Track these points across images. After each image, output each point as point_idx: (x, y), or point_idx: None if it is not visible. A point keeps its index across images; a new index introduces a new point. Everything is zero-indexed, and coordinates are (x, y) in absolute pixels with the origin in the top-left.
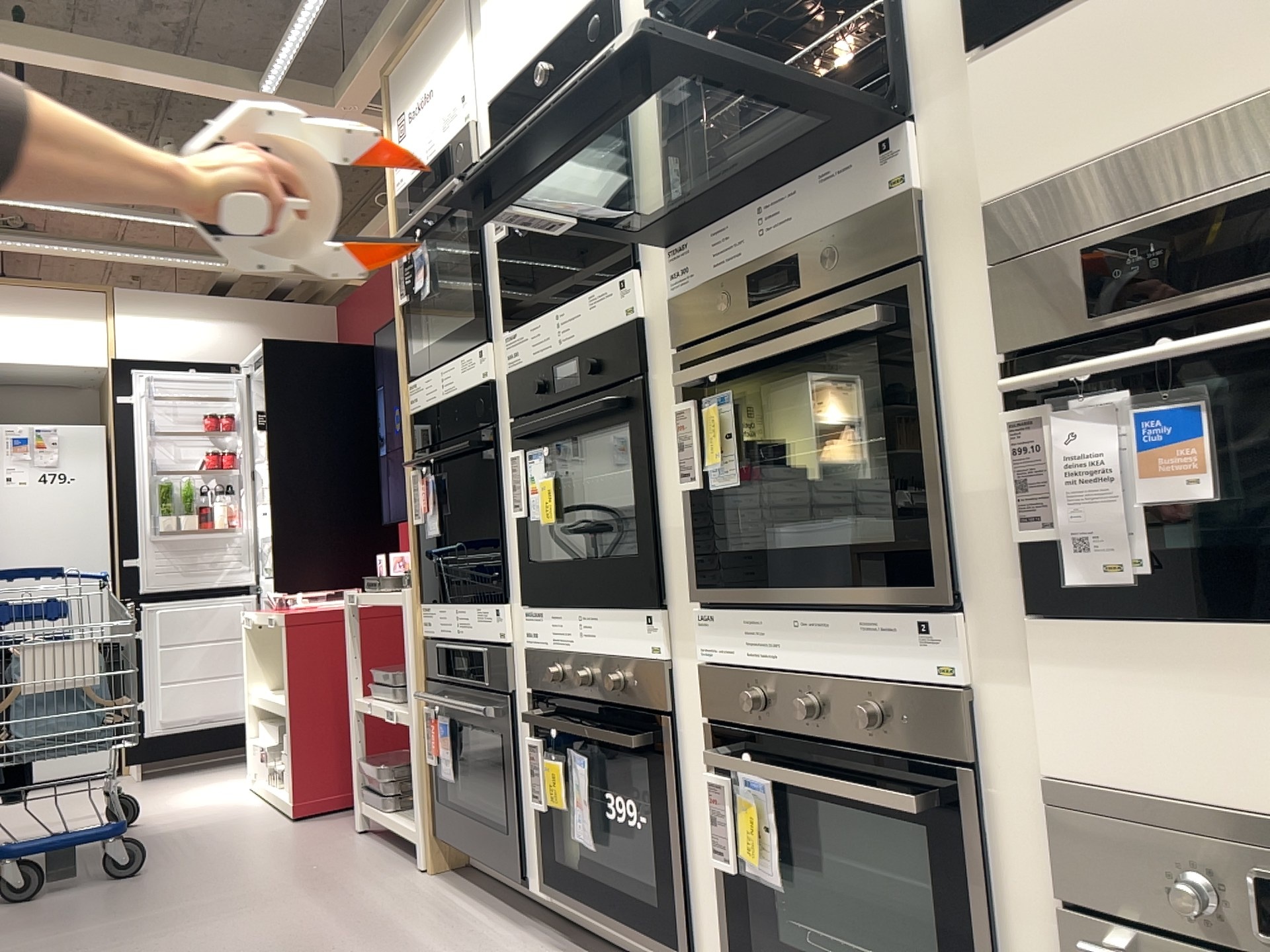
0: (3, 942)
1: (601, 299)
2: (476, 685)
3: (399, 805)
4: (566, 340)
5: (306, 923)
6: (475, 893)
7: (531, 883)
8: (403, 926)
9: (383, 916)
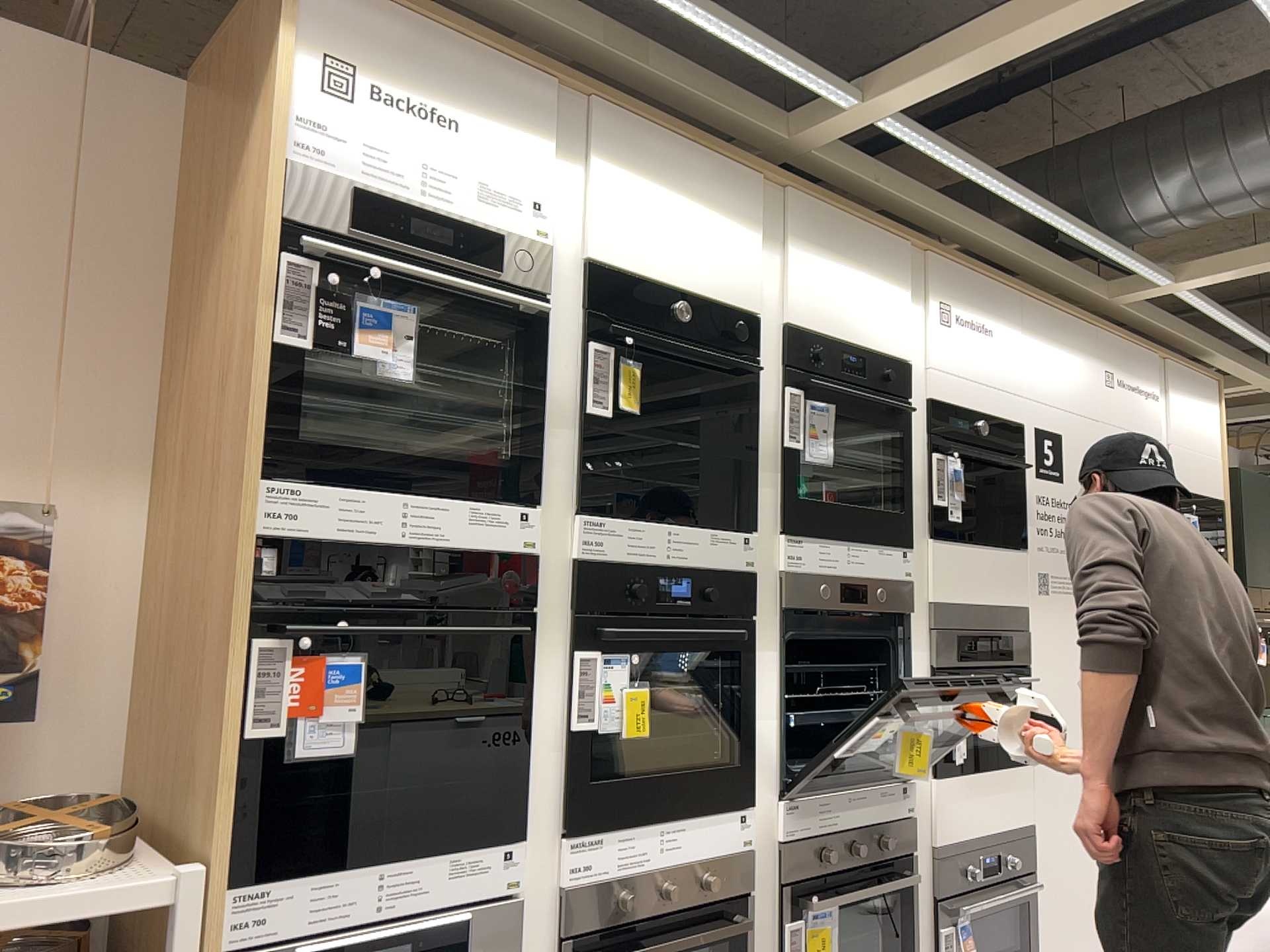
0: None
1: (722, 541)
2: None
3: None
4: (678, 558)
5: None
6: None
7: None
8: None
9: None
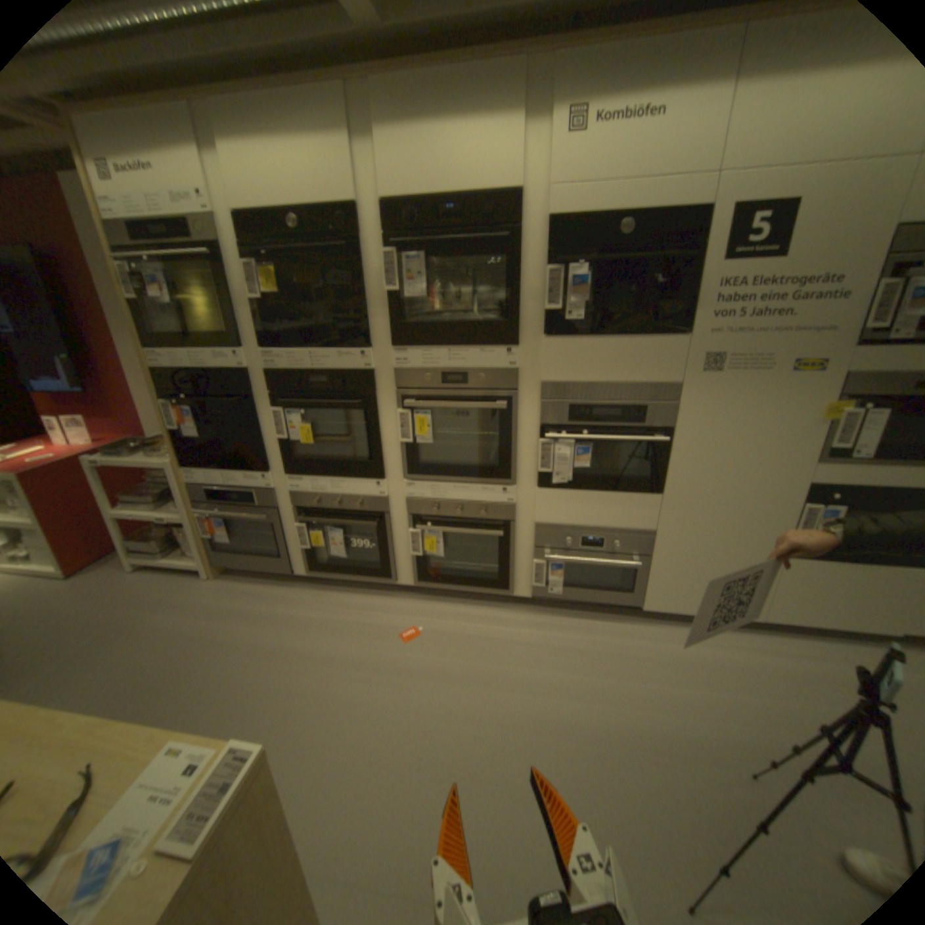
0: None
1: (347, 357)
2: (243, 505)
3: (163, 556)
4: (319, 368)
5: (178, 627)
6: (249, 582)
7: (296, 573)
8: (235, 608)
9: (217, 608)
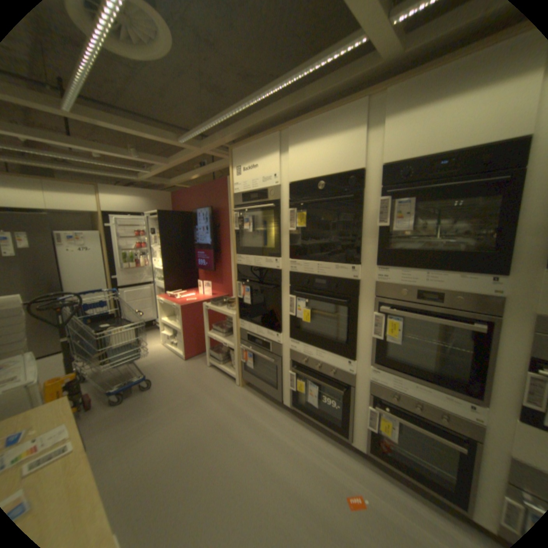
0: (122, 428)
1: (342, 269)
2: (264, 349)
3: (223, 363)
4: (322, 274)
5: (217, 413)
6: (259, 397)
7: (285, 403)
8: (247, 413)
9: (238, 409)
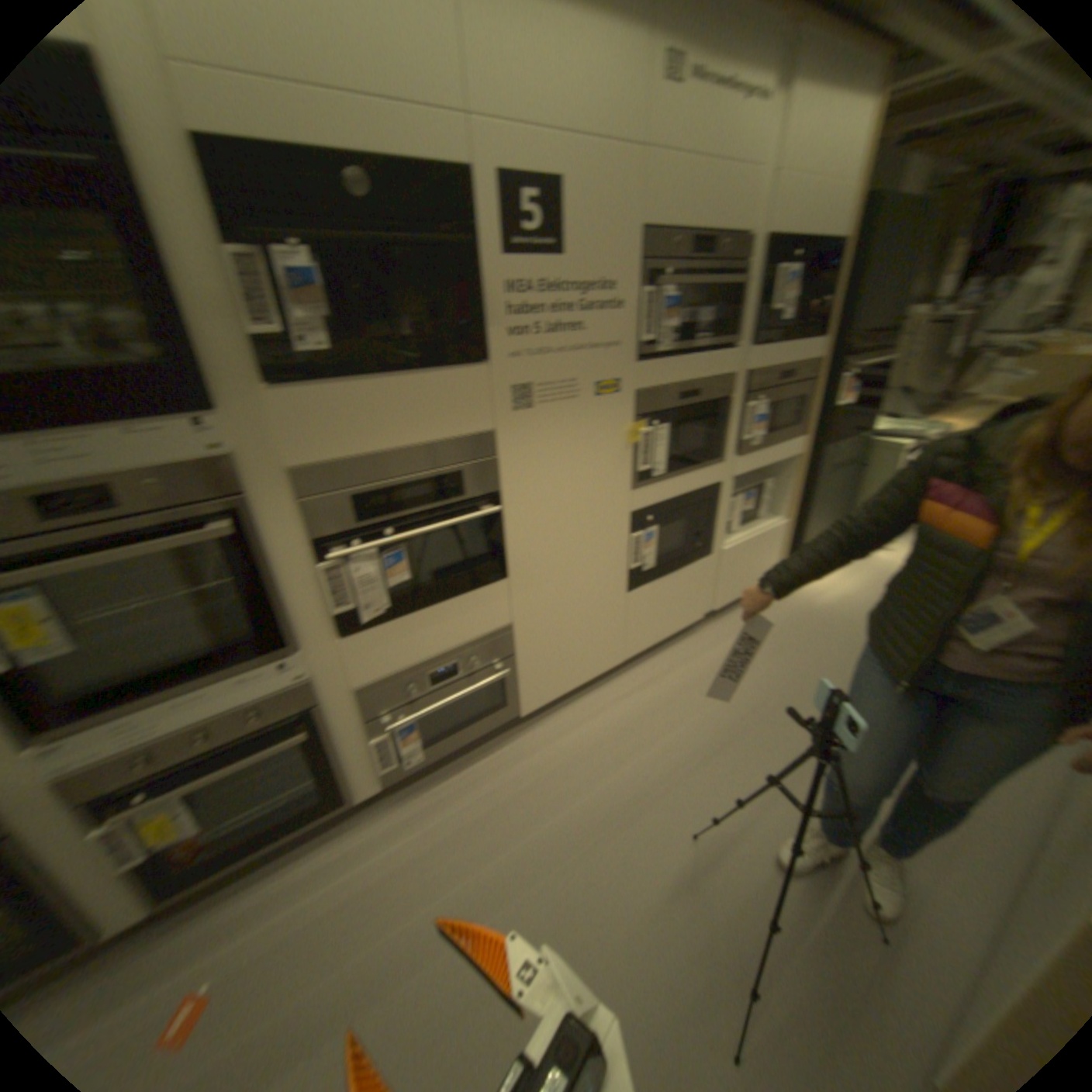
0: None
1: None
2: None
3: None
4: None
5: None
6: None
7: None
8: None
9: None
